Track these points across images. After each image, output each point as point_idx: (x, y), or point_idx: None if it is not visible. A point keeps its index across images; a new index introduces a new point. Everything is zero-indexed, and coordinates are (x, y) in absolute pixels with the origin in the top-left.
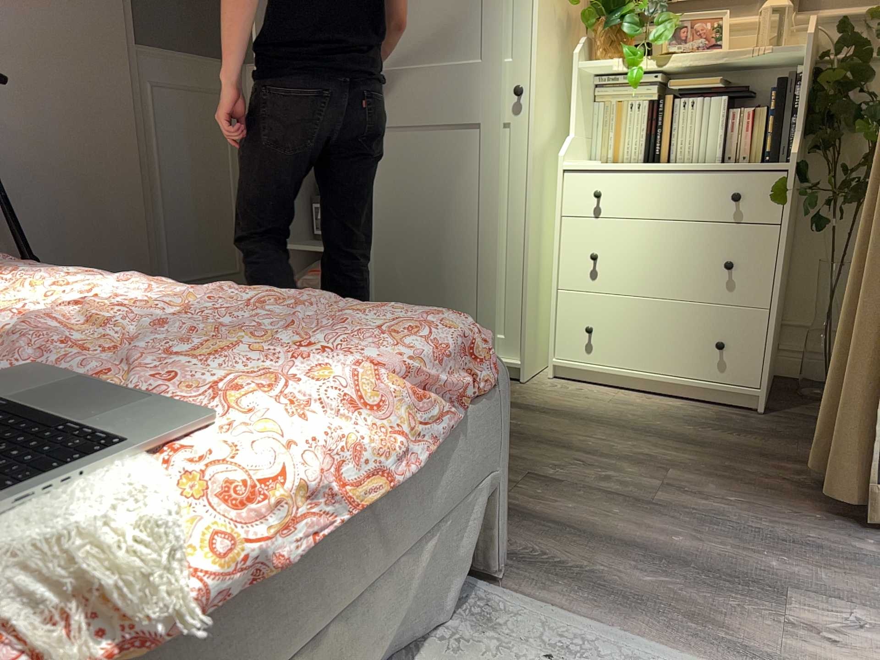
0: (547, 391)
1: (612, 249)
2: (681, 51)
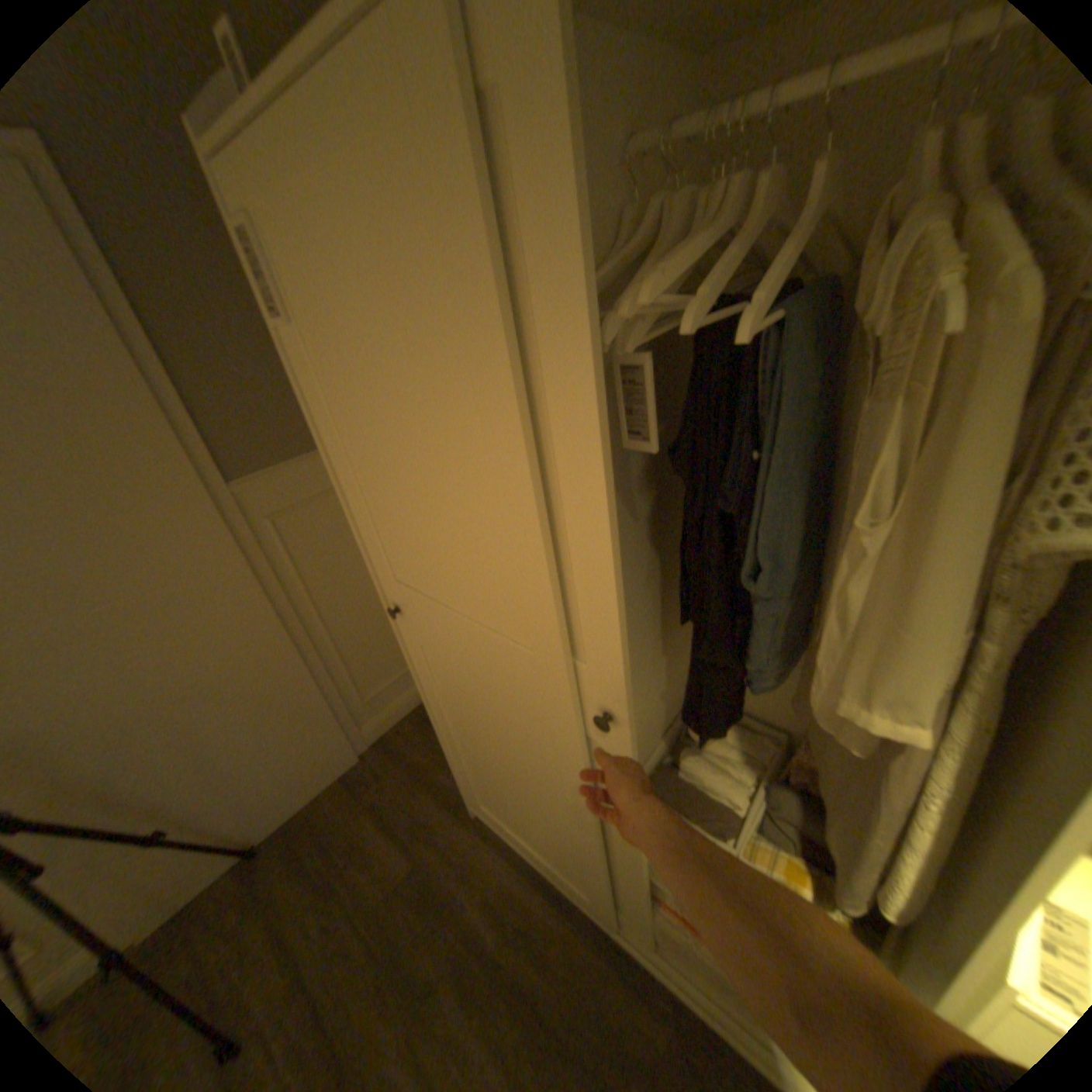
0: None
1: None
2: None
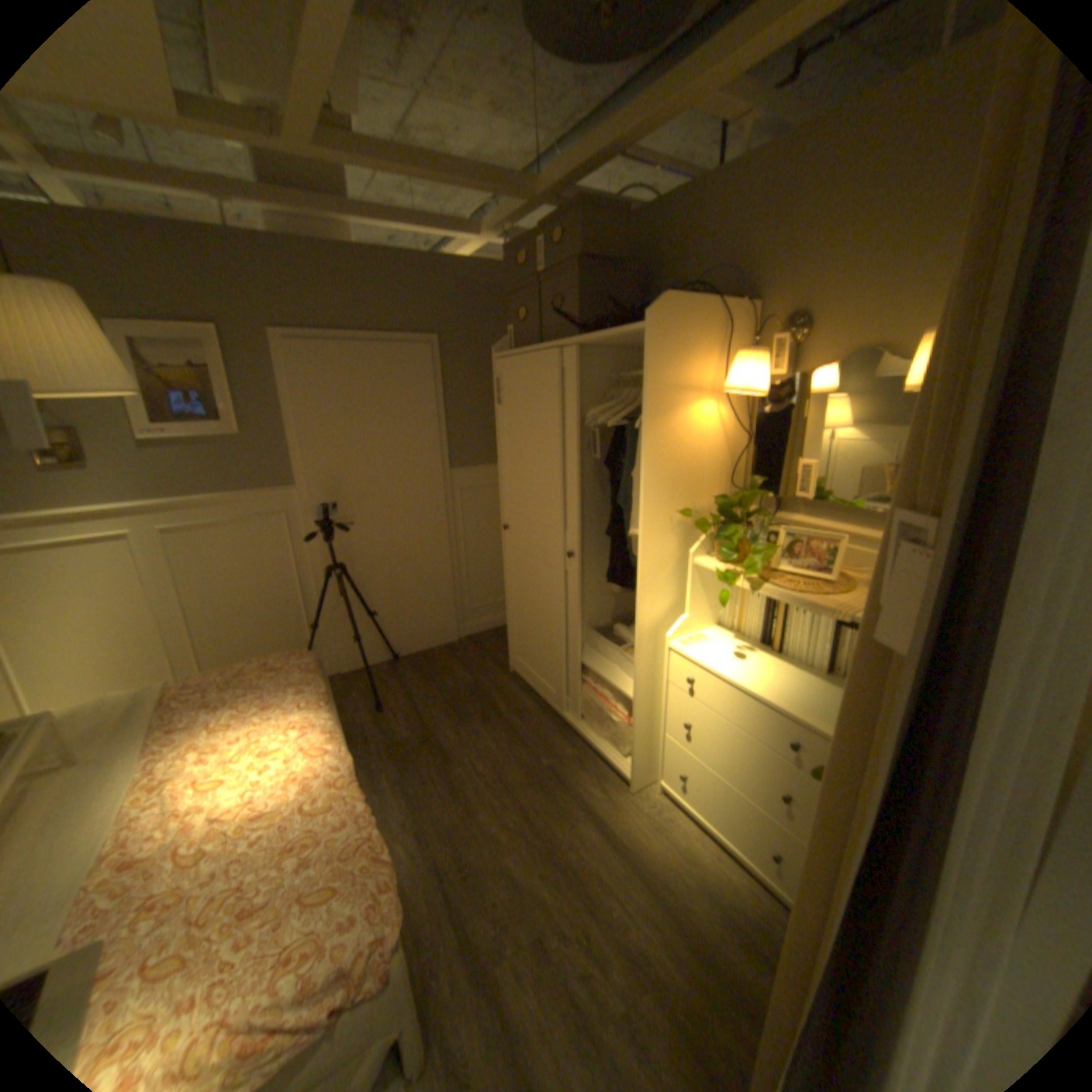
0: (642, 811)
1: (701, 727)
2: (790, 568)
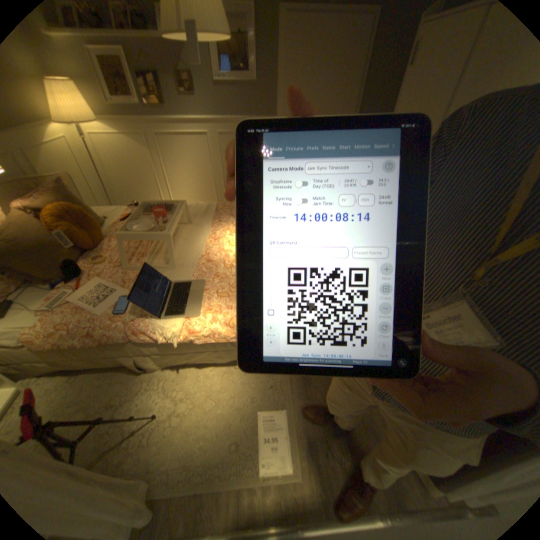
0: None
1: None
2: None
